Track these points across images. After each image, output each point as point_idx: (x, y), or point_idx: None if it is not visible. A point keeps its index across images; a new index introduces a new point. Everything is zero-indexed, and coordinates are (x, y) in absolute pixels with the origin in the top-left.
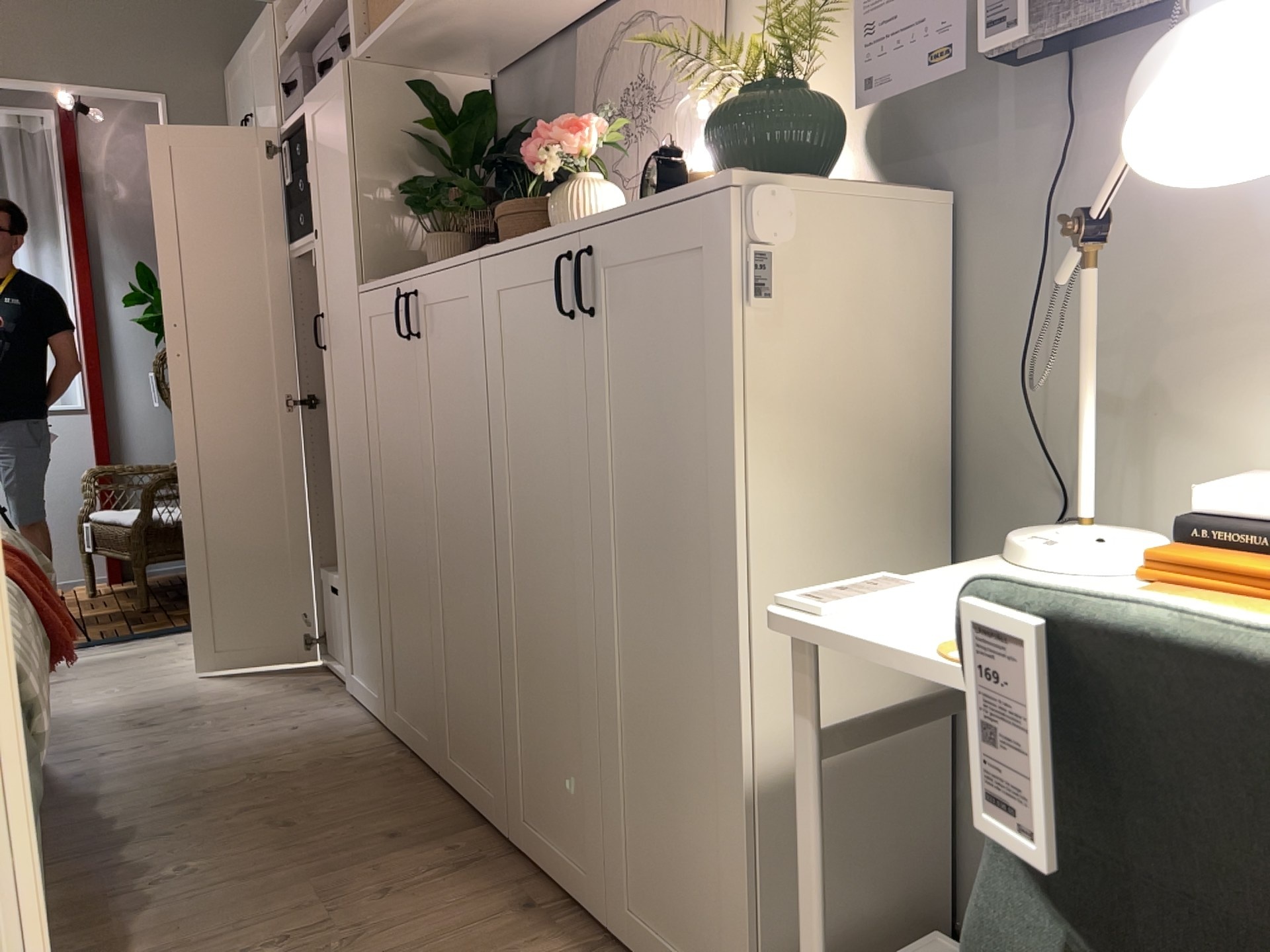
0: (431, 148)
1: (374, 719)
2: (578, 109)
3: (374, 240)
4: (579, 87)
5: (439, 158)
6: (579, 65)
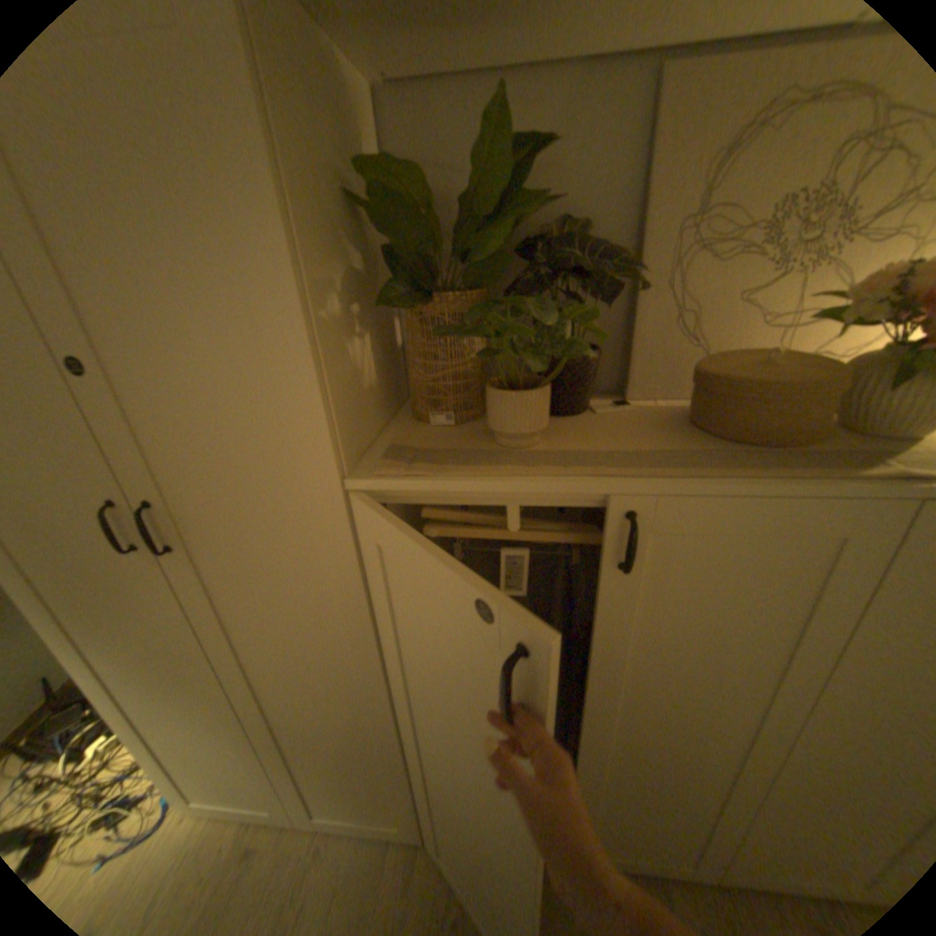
0: (371, 209)
1: (385, 841)
2: (656, 194)
3: (340, 389)
4: (662, 161)
5: (390, 230)
6: (667, 126)
